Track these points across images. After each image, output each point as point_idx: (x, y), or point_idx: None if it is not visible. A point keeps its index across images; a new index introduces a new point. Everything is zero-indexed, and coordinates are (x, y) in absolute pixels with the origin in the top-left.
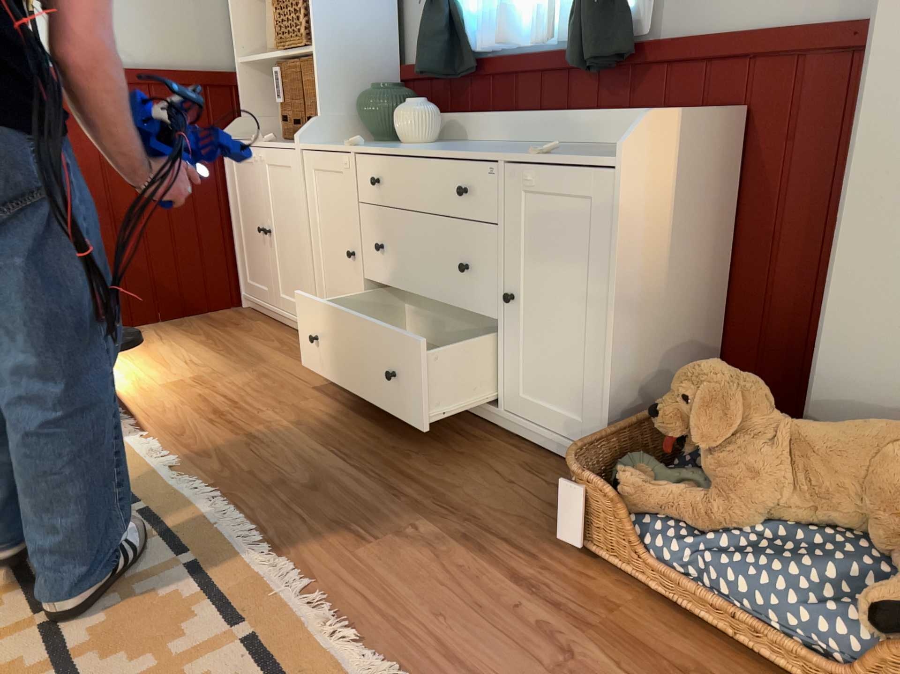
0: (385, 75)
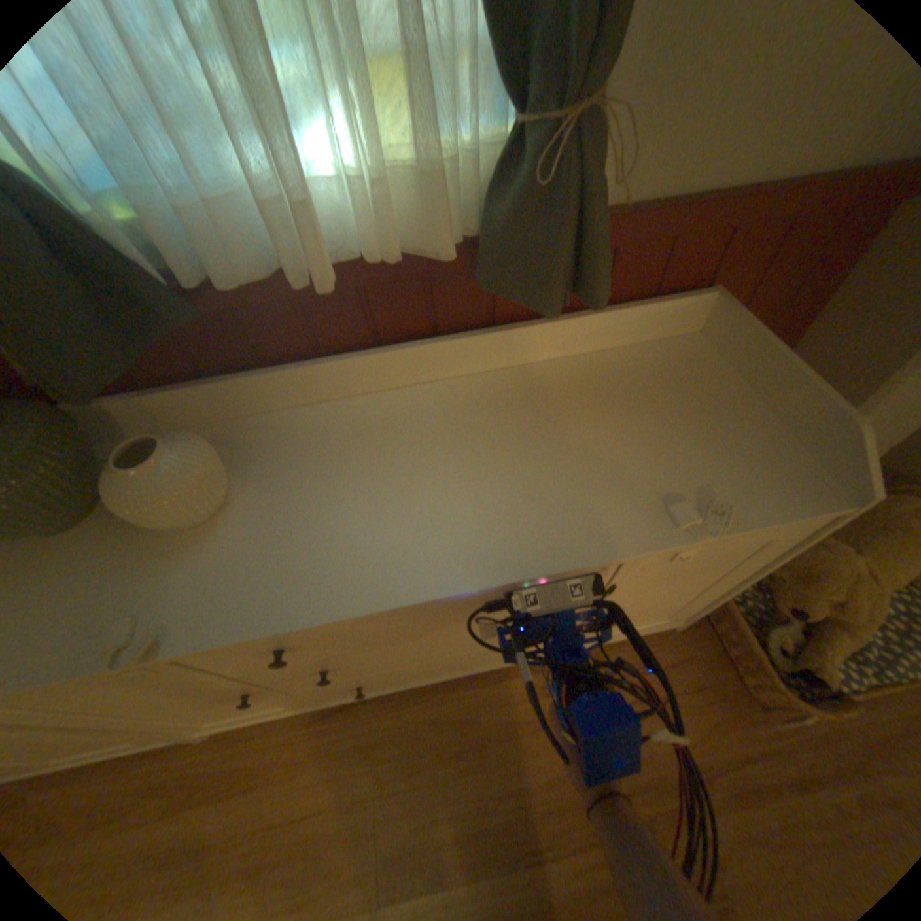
0: None
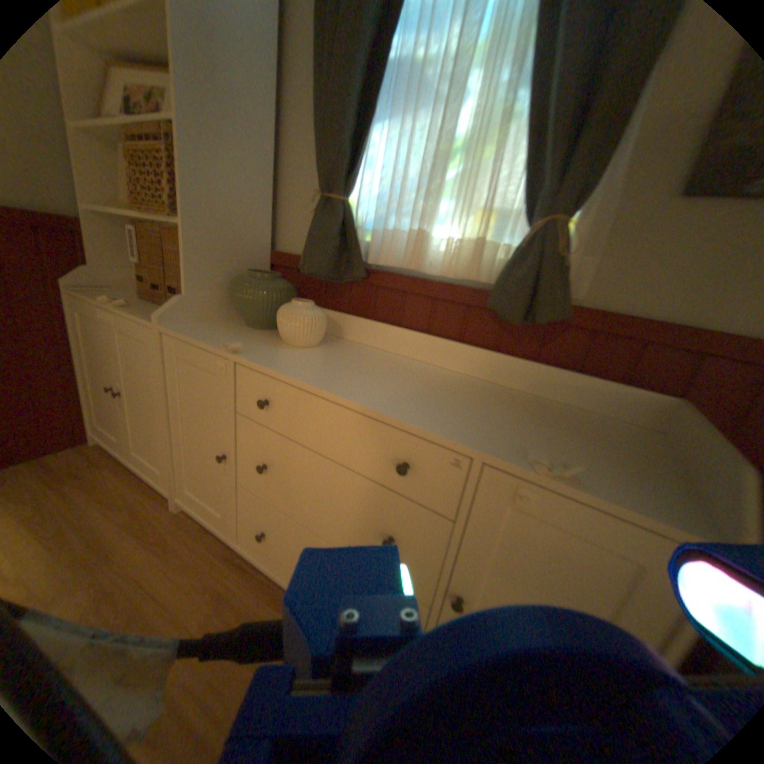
0: (260, 256)
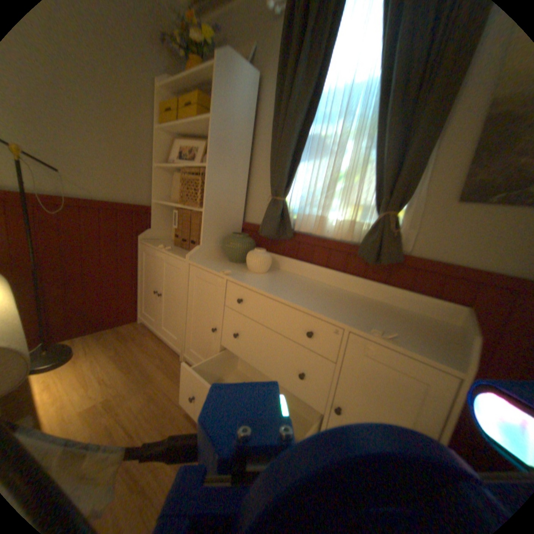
0: (237, 224)
